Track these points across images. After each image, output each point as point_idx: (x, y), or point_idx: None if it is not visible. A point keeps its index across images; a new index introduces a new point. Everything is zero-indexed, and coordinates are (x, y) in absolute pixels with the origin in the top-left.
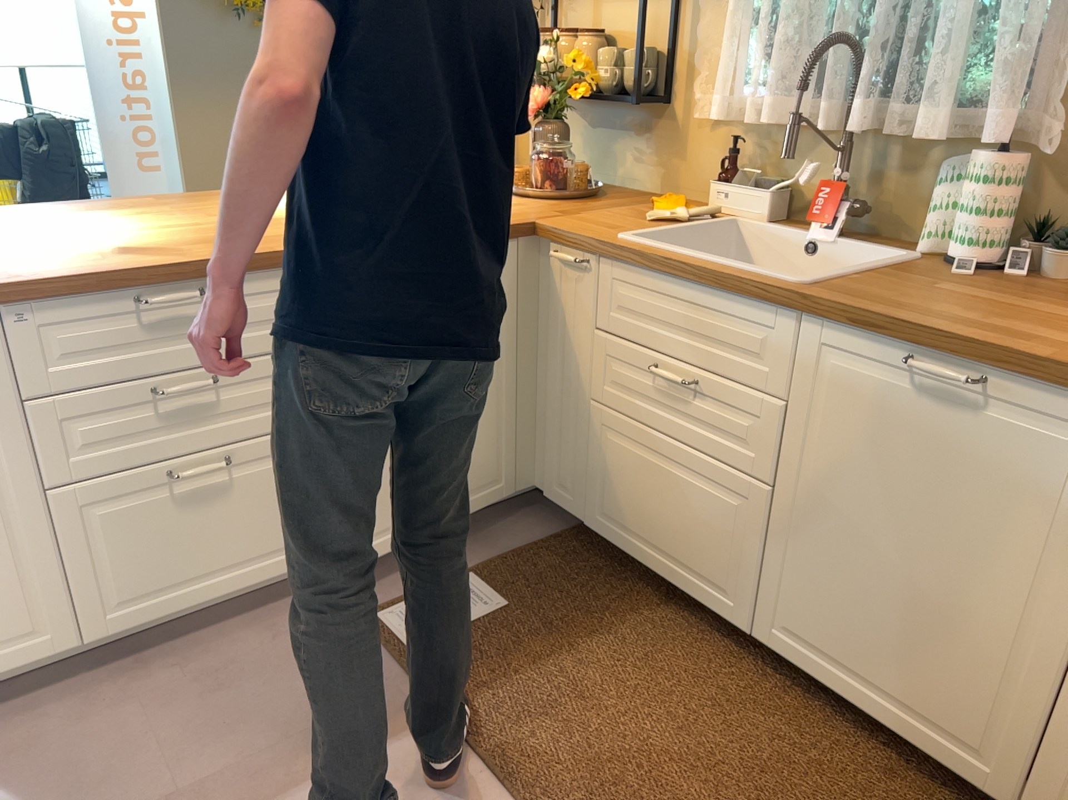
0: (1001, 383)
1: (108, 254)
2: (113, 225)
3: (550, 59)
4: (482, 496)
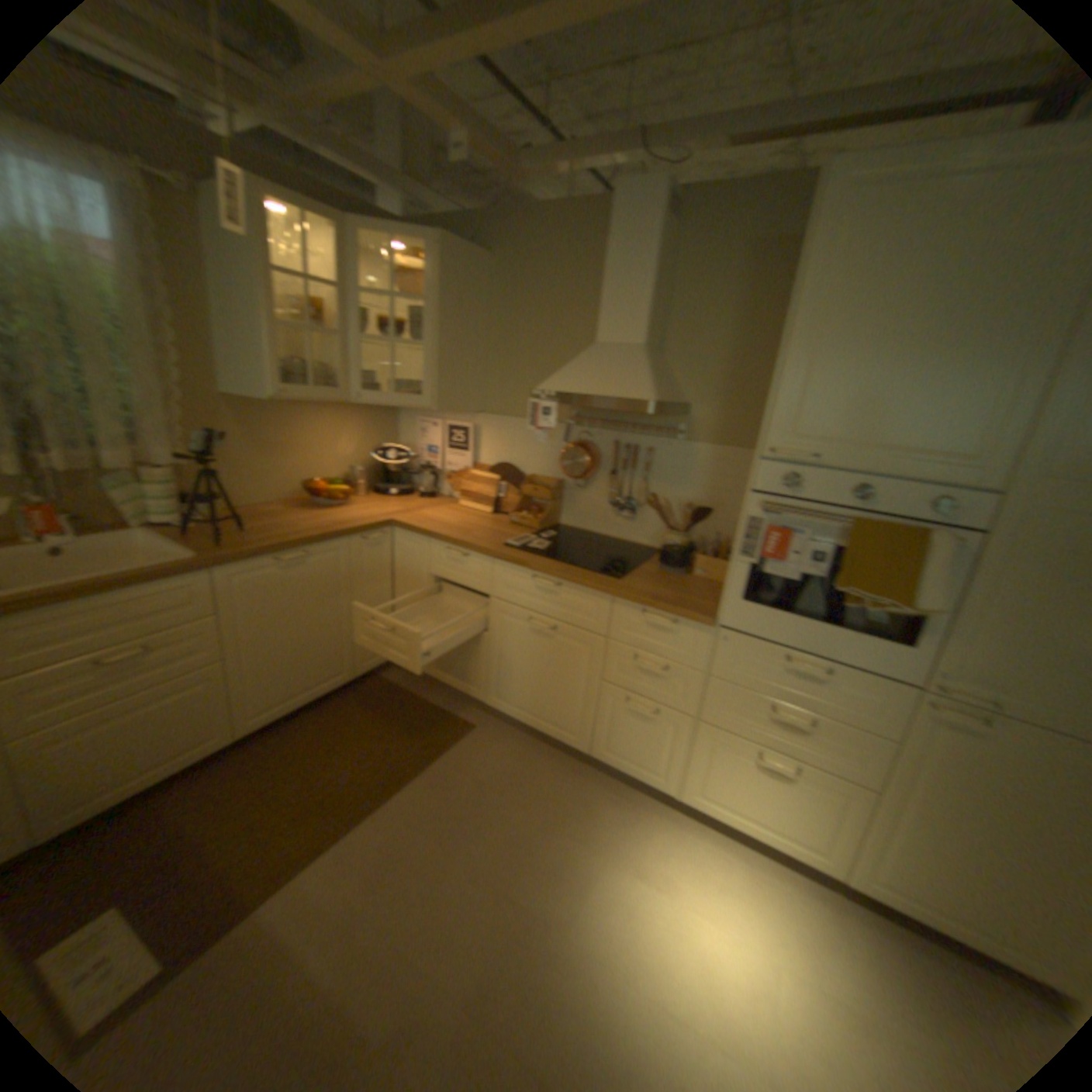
0: (306, 550)
1: None
2: None
3: None
4: None
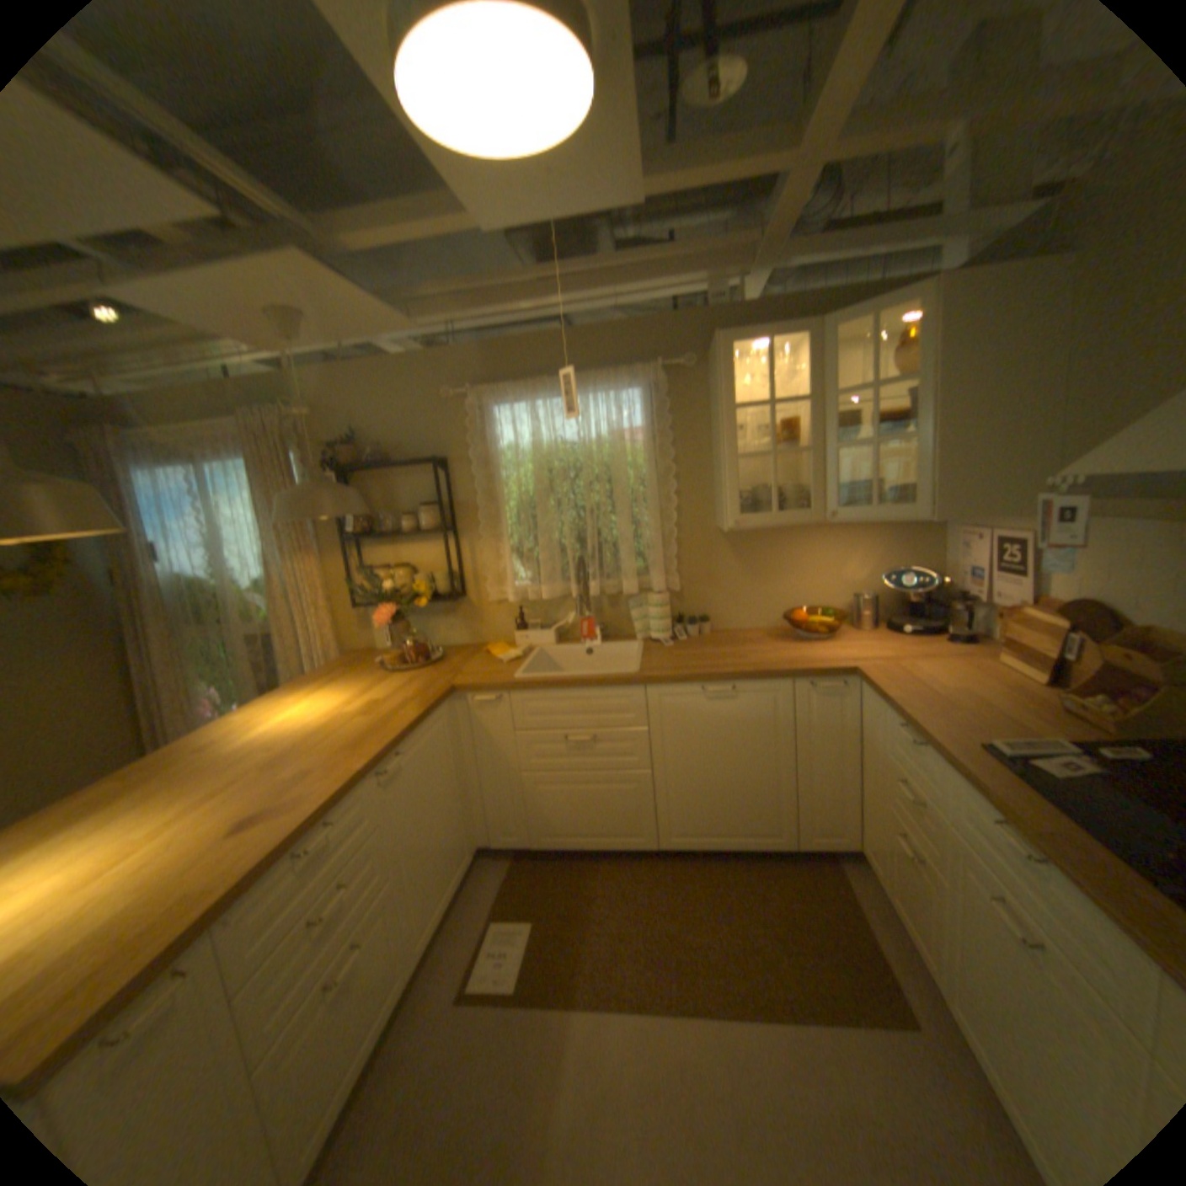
0: (740, 685)
1: (230, 837)
2: (149, 820)
3: (393, 587)
4: (462, 872)
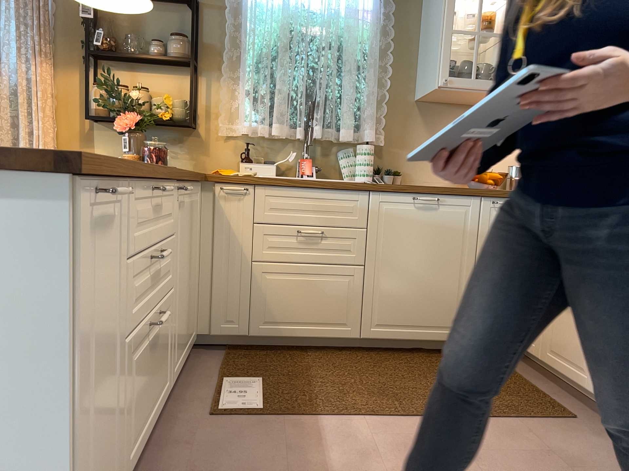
0: (443, 198)
1: None
2: None
3: (141, 97)
4: (192, 341)
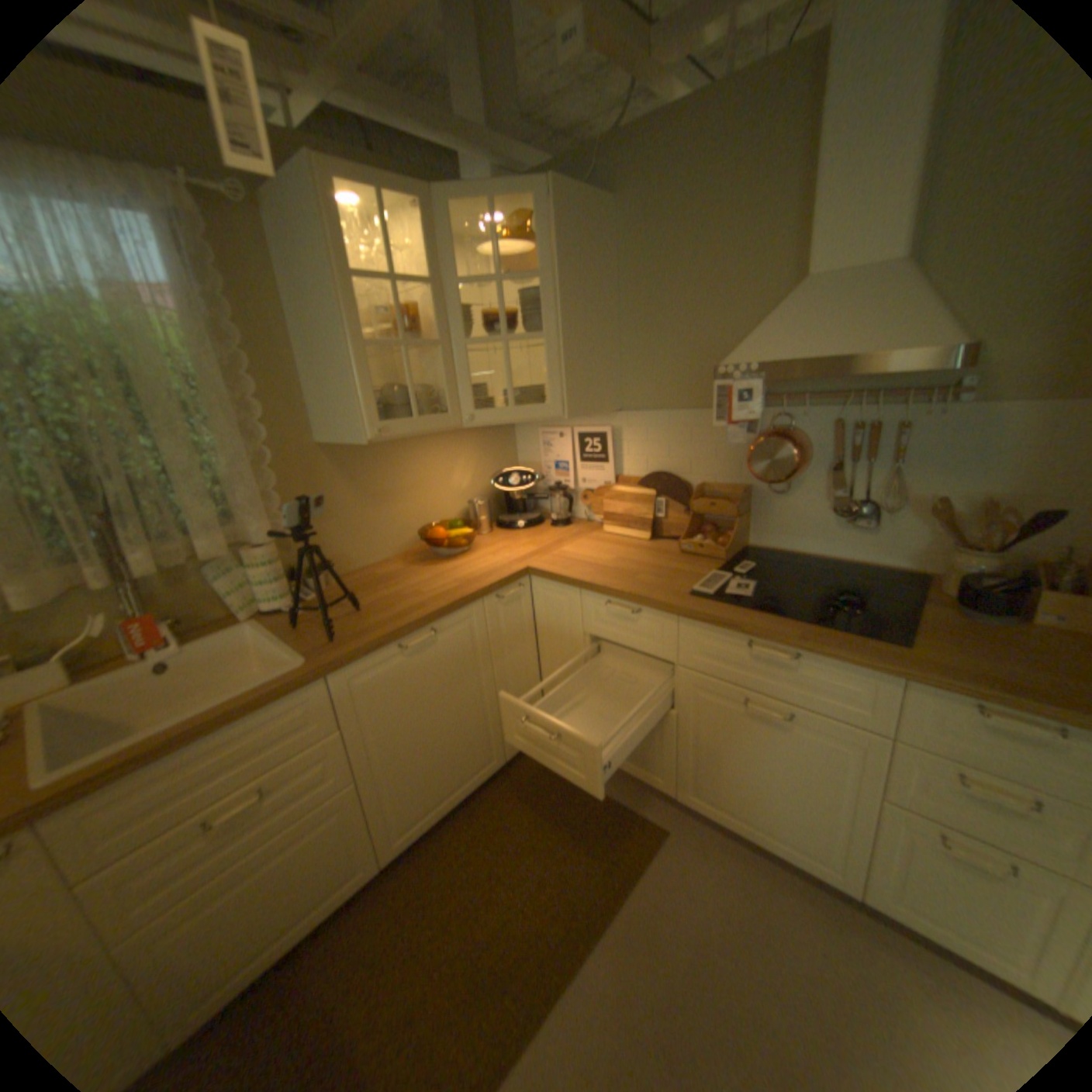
0: (438, 625)
1: None
2: None
3: None
4: None
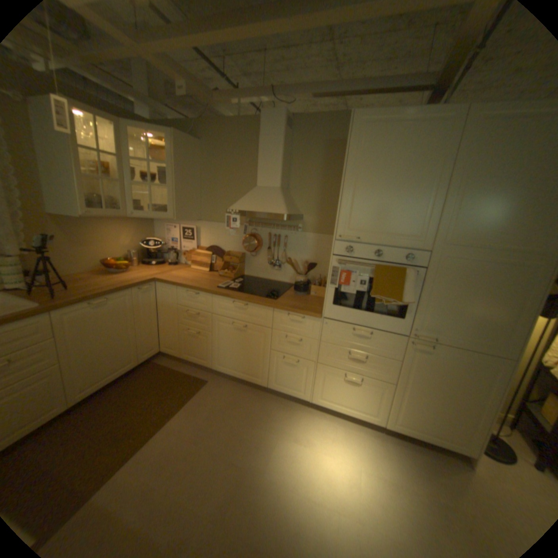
0: (108, 297)
1: None
2: None
3: None
4: None
